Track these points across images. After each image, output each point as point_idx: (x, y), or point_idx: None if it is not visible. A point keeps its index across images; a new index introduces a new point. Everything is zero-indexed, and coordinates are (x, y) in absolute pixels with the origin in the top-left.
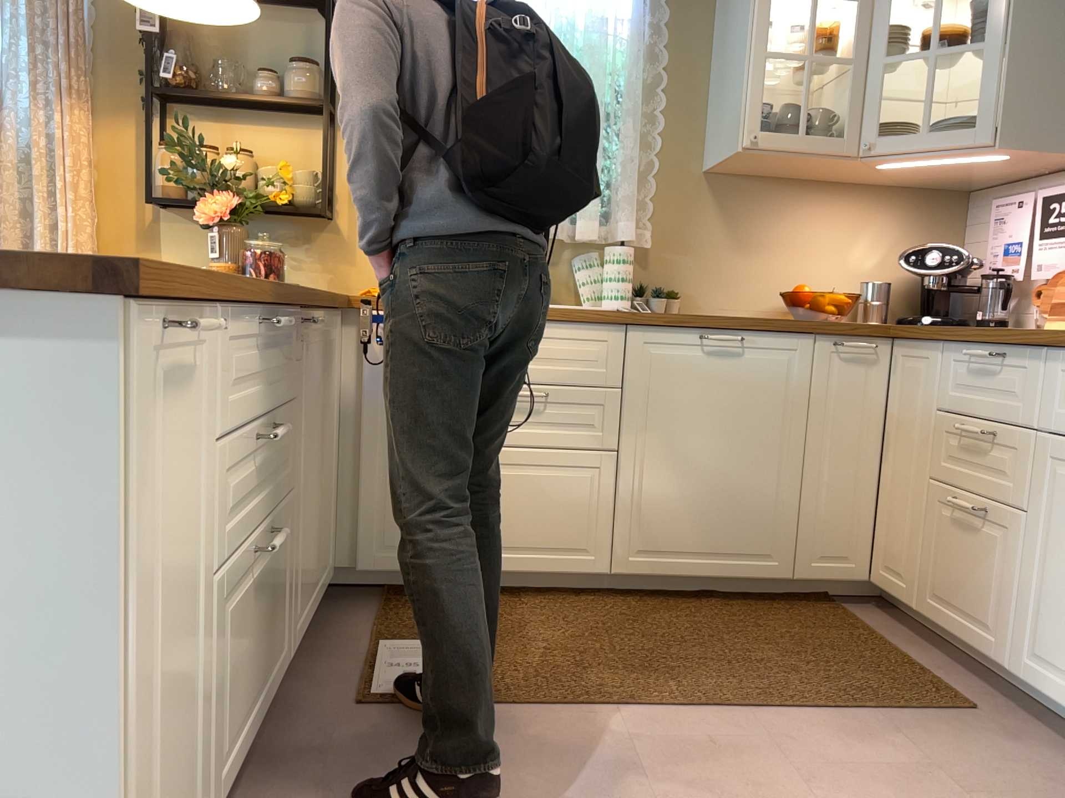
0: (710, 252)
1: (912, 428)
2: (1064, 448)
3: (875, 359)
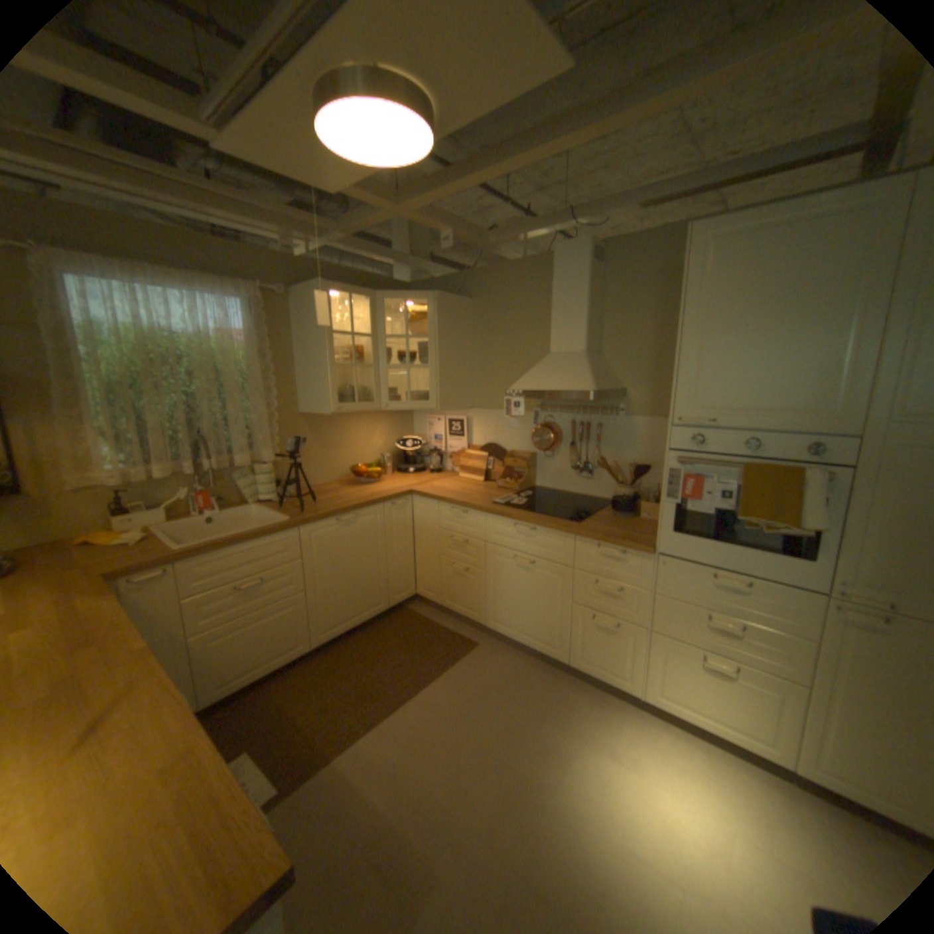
0: (309, 455)
1: (427, 534)
2: (495, 548)
3: (406, 505)
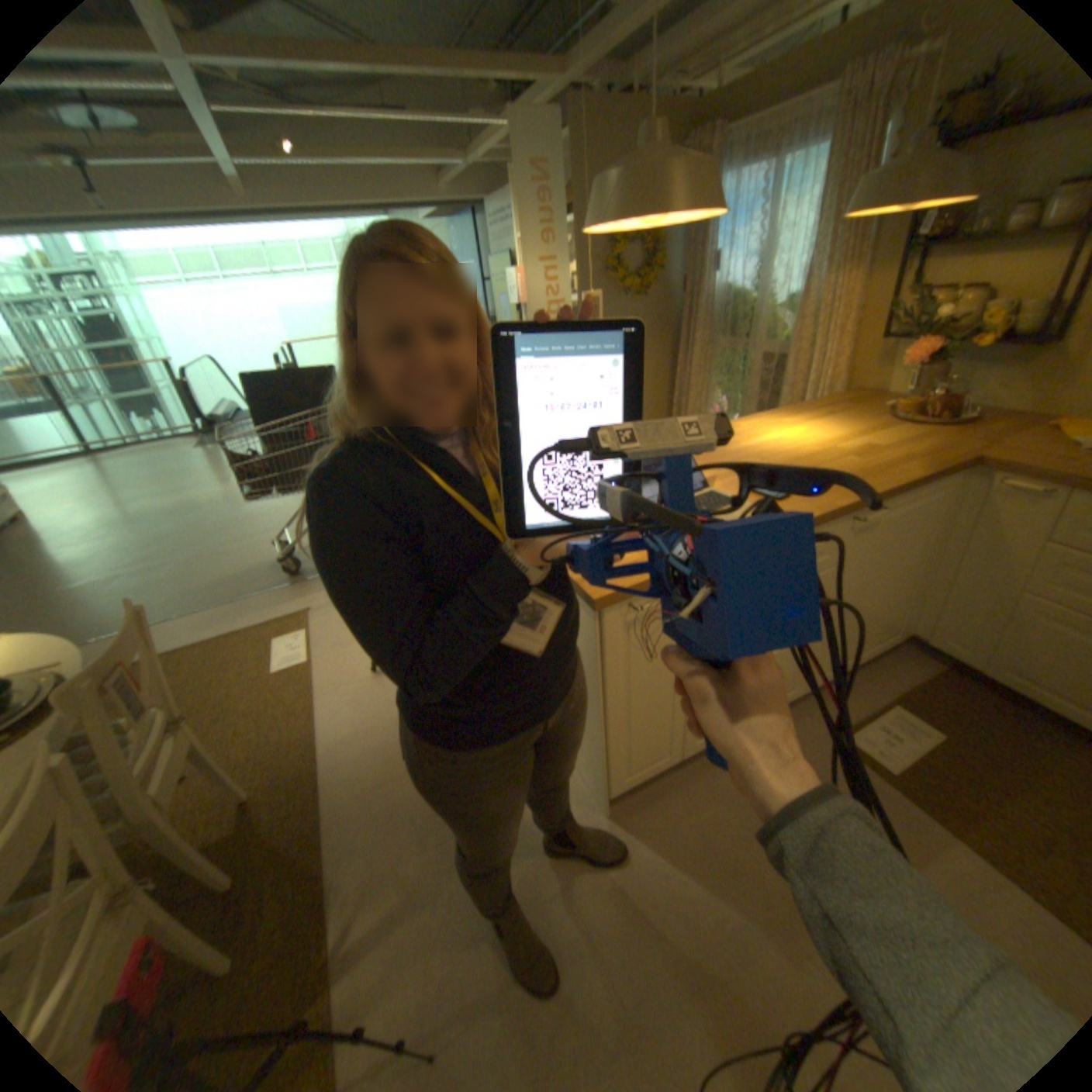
0: None
1: None
2: None
3: None
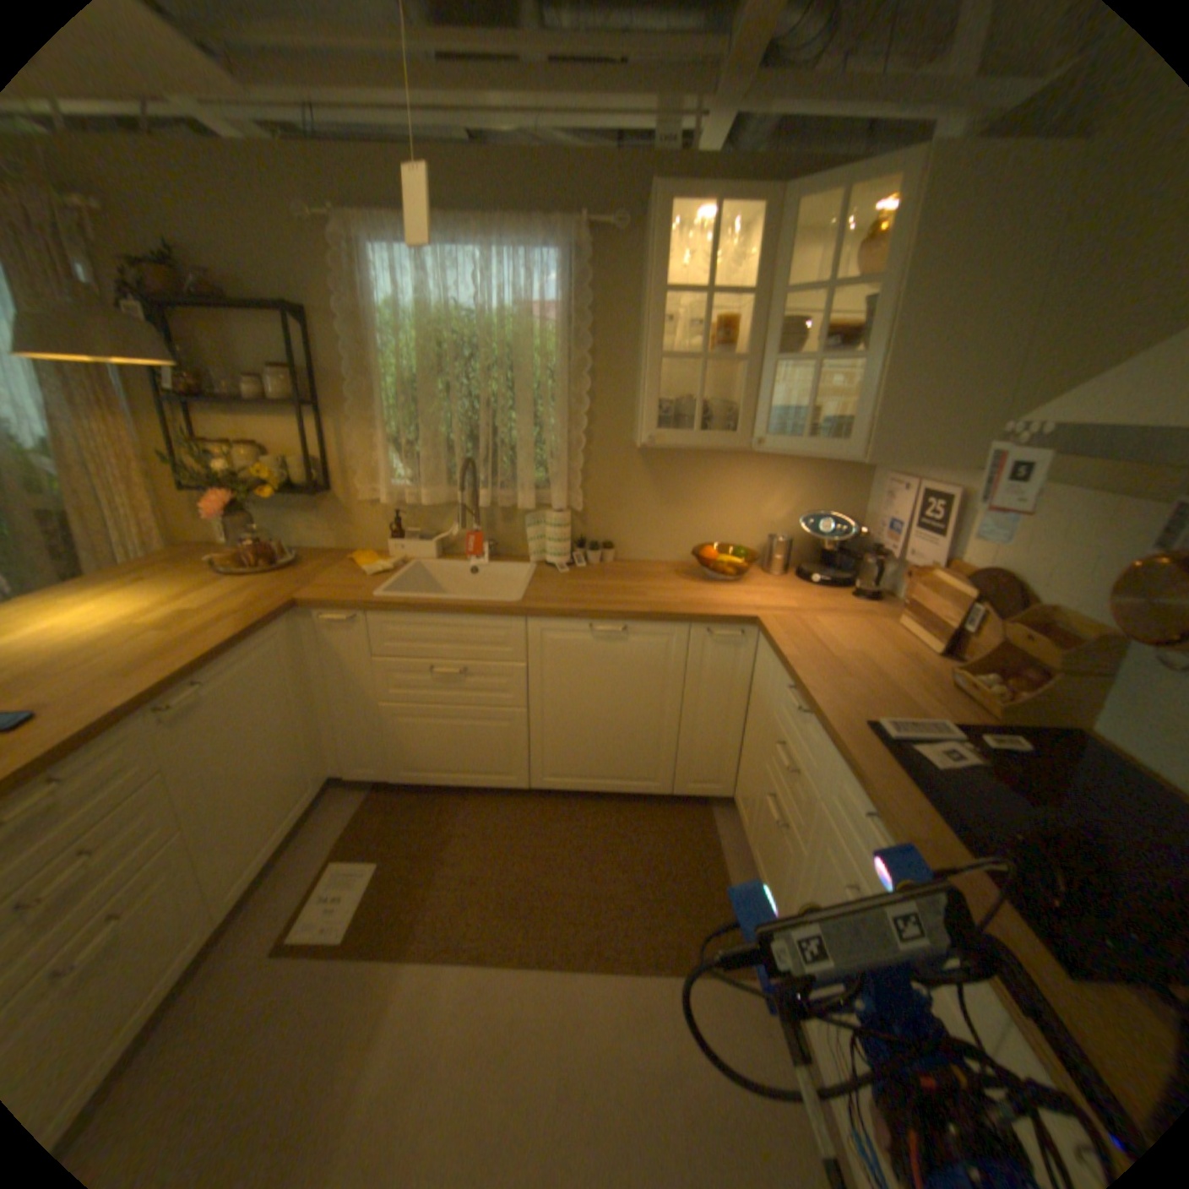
0: (640, 511)
1: (761, 712)
2: (833, 833)
3: (742, 642)
